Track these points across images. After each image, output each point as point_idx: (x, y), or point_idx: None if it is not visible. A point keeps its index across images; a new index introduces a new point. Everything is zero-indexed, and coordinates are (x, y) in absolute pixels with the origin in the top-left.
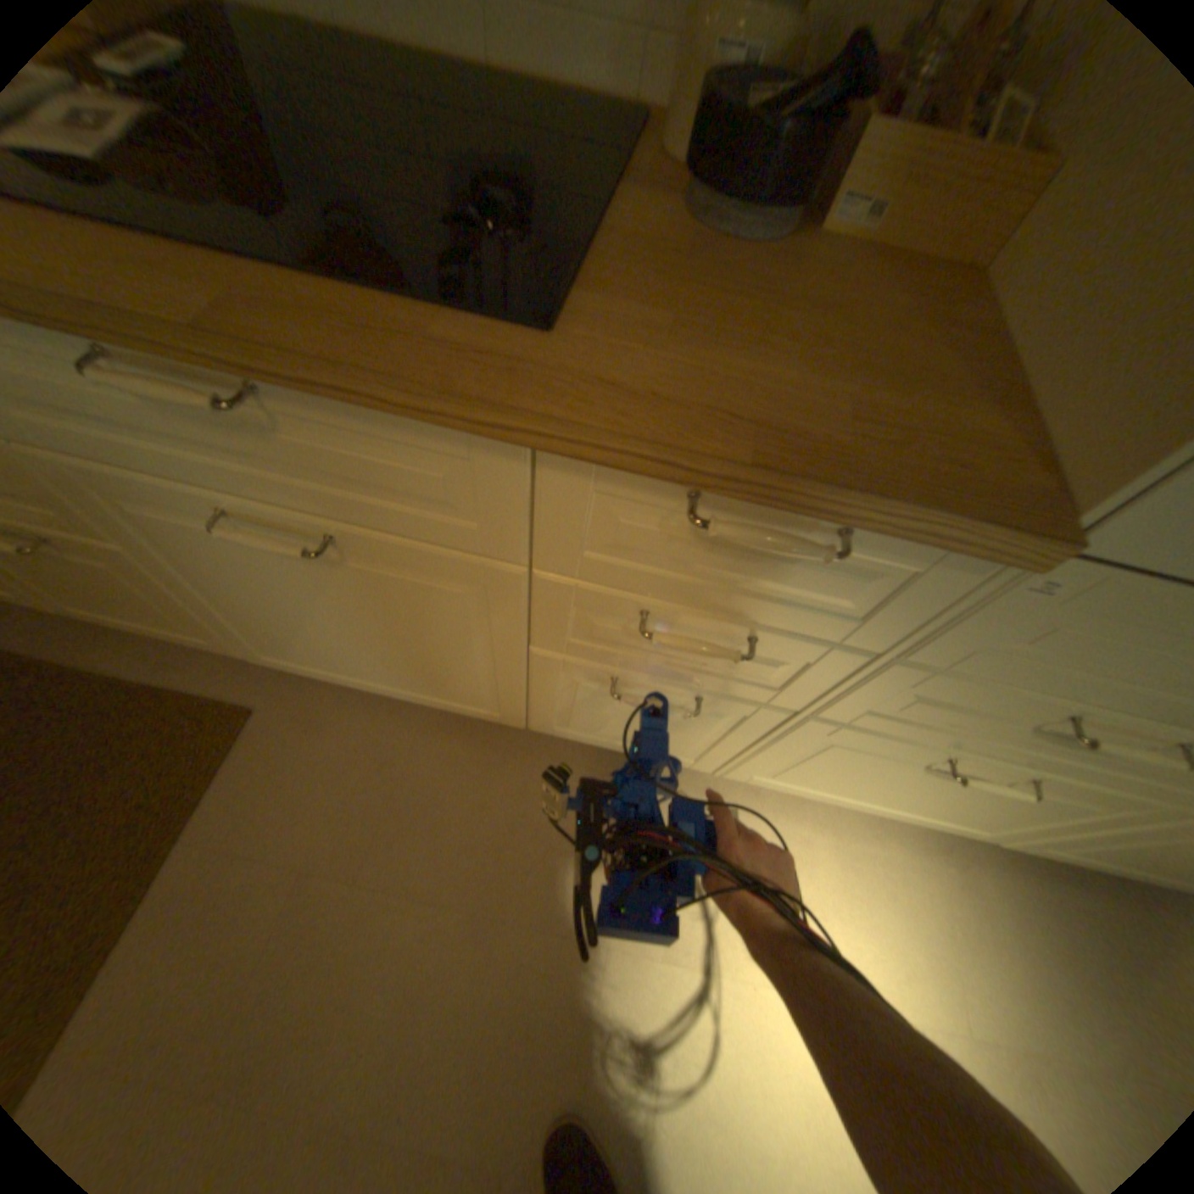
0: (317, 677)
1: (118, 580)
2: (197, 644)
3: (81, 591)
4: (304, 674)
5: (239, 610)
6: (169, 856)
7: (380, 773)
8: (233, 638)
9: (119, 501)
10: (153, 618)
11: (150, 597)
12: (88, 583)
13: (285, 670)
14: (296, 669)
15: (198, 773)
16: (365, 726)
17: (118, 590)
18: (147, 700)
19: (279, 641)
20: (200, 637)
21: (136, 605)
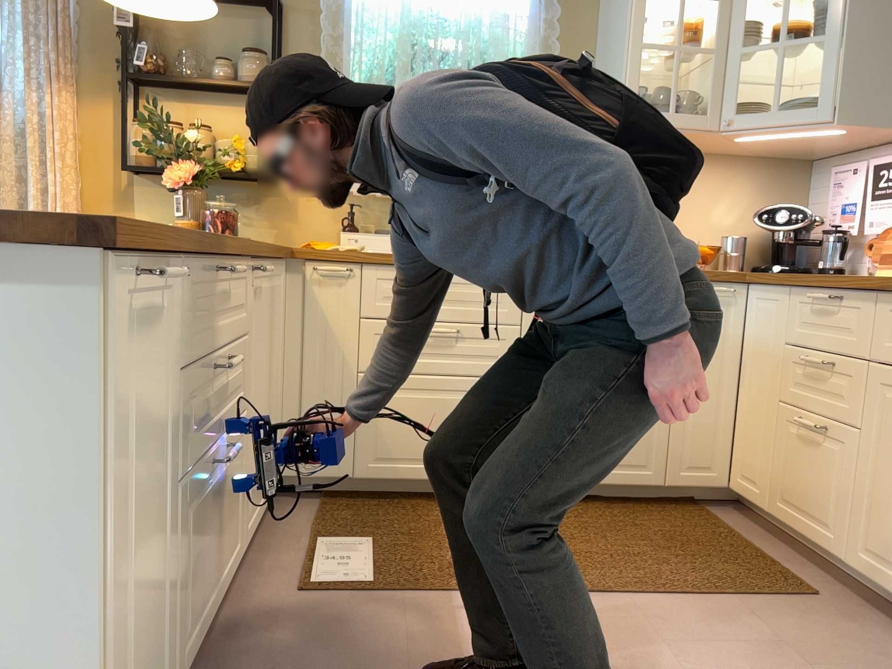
0: (884, 591)
1: (836, 464)
2: (827, 542)
3: (804, 481)
4: (877, 586)
5: (887, 487)
6: (726, 598)
7: (880, 663)
8: (859, 528)
9: (890, 393)
10: (823, 508)
11: (840, 482)
12: (816, 471)
13: (866, 579)
14: (876, 574)
15: (768, 591)
16: (890, 646)
17: (827, 476)
18: (769, 563)
19: (889, 526)
20: (836, 532)
21: (825, 492)
